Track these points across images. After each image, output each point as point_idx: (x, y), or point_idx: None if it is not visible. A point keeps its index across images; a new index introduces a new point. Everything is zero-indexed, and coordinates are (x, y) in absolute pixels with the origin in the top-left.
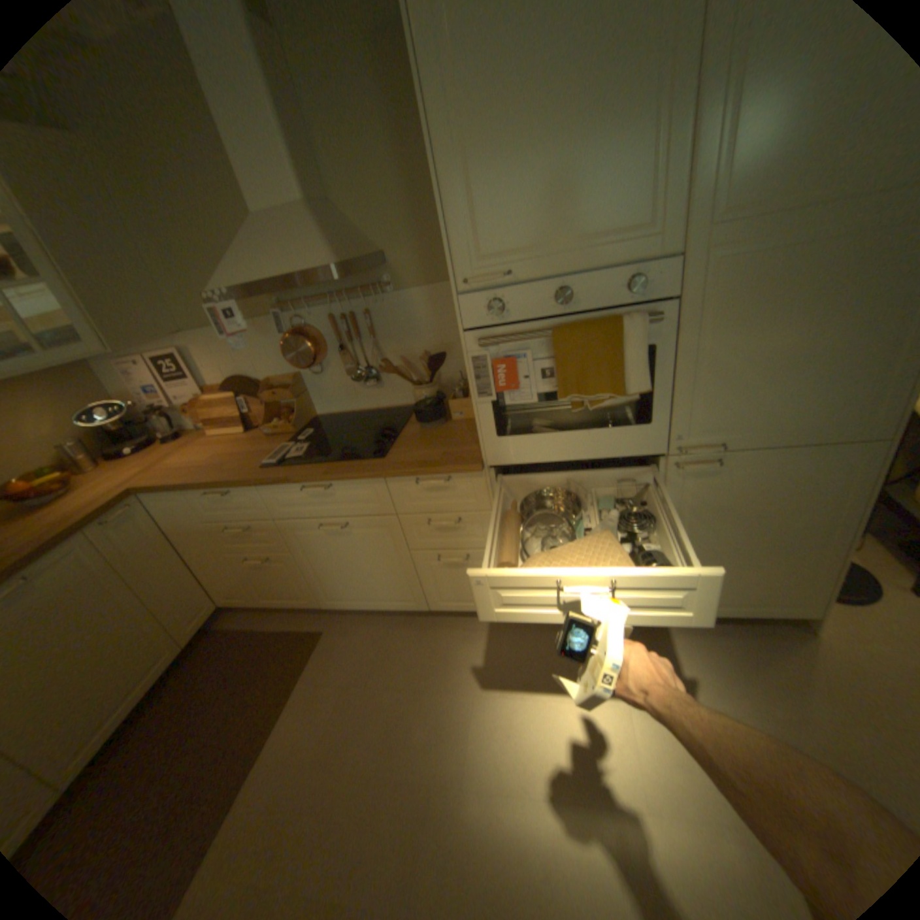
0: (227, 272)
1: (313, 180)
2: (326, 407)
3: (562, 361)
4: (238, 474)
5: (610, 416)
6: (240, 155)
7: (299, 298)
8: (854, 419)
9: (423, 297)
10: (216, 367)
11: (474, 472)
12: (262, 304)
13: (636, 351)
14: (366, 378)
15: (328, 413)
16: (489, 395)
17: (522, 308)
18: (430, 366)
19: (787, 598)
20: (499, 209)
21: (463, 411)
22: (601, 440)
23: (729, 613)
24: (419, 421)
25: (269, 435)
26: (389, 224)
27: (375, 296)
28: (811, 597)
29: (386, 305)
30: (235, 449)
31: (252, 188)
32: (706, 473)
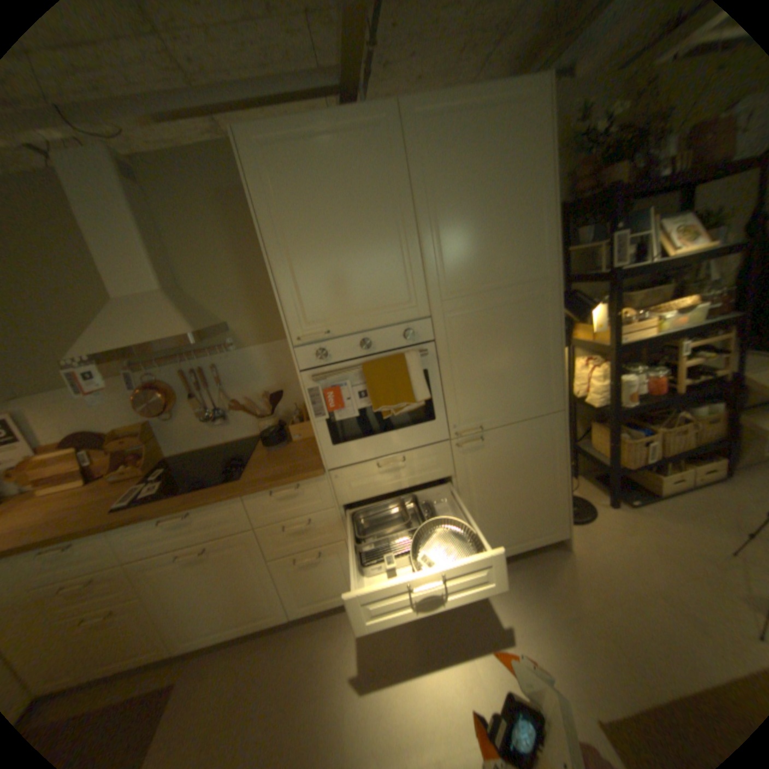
0: (89, 342)
1: (169, 275)
2: (175, 447)
3: (372, 384)
4: (85, 523)
5: (409, 418)
6: (107, 259)
7: (151, 359)
8: (542, 400)
9: (261, 352)
10: (57, 425)
11: (318, 476)
12: (114, 367)
13: (416, 373)
14: (213, 418)
15: (177, 453)
16: (324, 414)
17: (340, 353)
18: (270, 401)
19: (546, 527)
20: (318, 295)
21: (301, 432)
22: (406, 435)
23: (517, 549)
24: (266, 445)
25: (115, 481)
26: (231, 303)
27: (221, 353)
28: (559, 523)
29: (230, 359)
30: (77, 501)
31: (116, 281)
32: (476, 447)
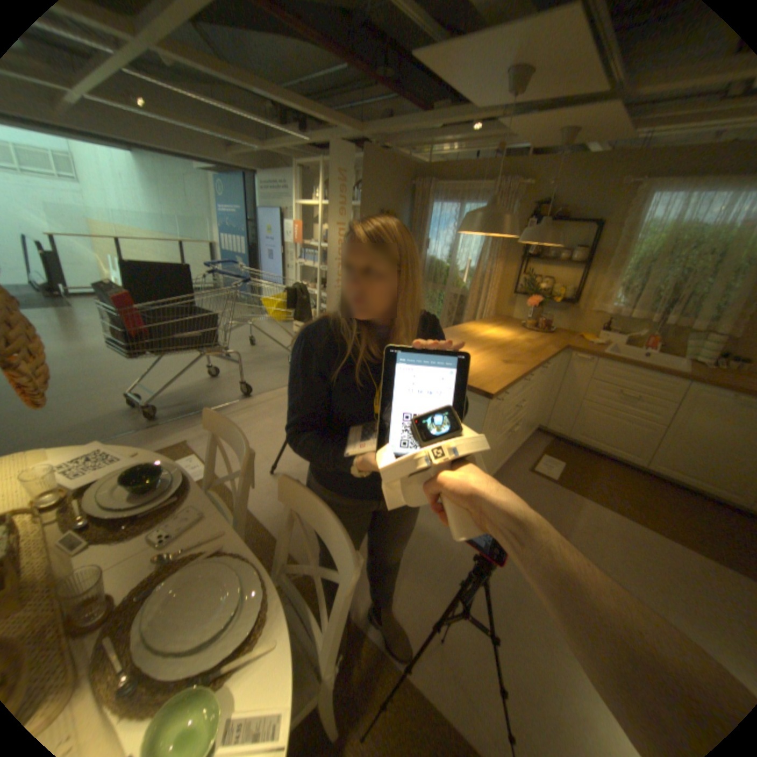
0: None
1: None
2: None
3: None
4: None
5: None
6: None
7: None
8: None
9: None
10: None
11: None
12: None
13: None
14: None
15: None
16: None
17: None
18: None
19: None
20: None
21: None
22: None
23: None
24: None
25: None
26: None
27: None
28: None
29: None
30: None
31: None
32: None
